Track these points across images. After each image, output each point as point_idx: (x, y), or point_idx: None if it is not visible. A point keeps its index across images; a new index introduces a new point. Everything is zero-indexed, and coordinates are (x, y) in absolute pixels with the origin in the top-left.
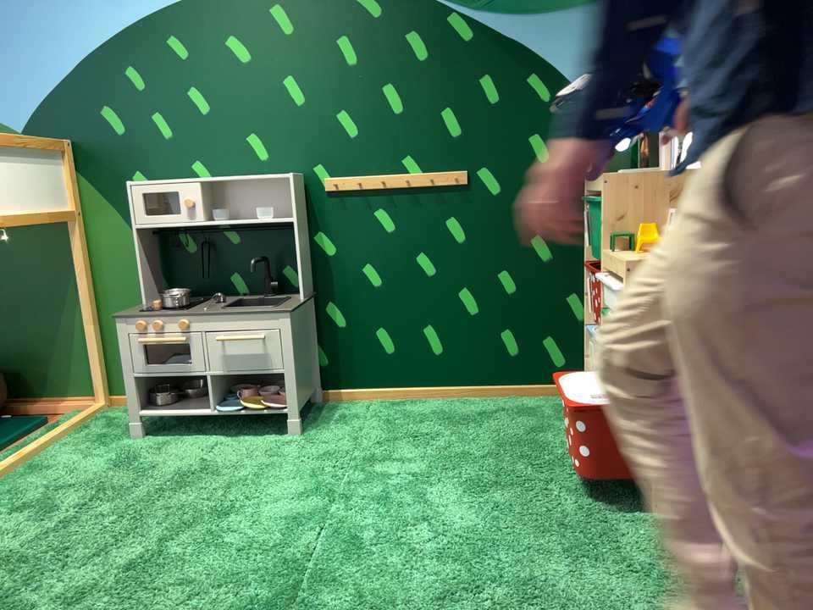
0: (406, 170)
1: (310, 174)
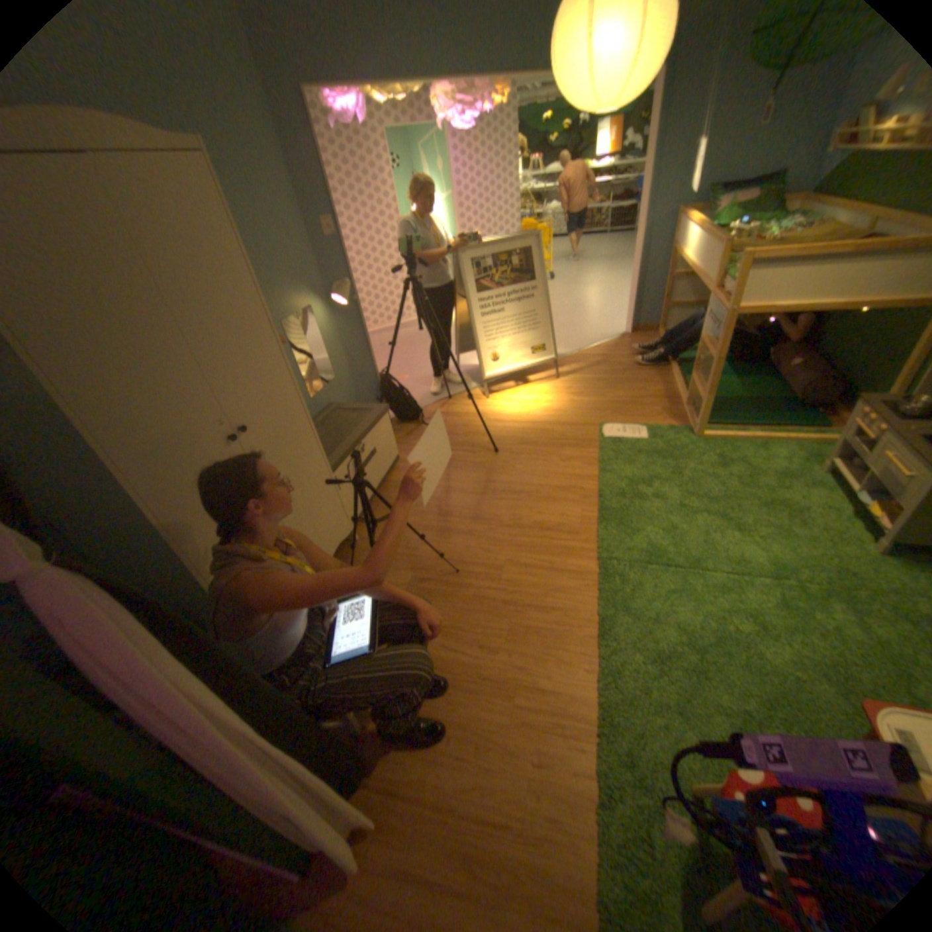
0: None
1: None
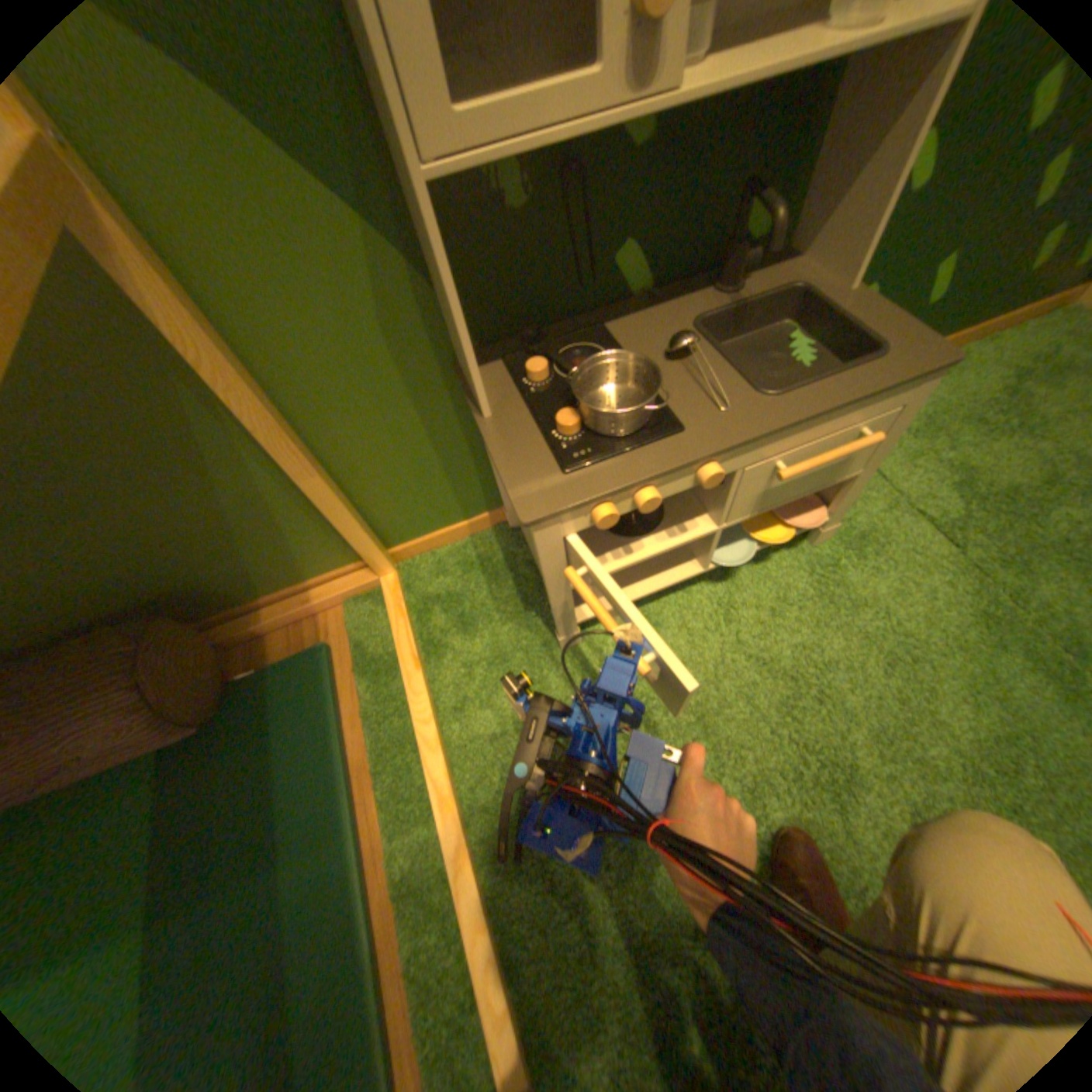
0: None
1: None
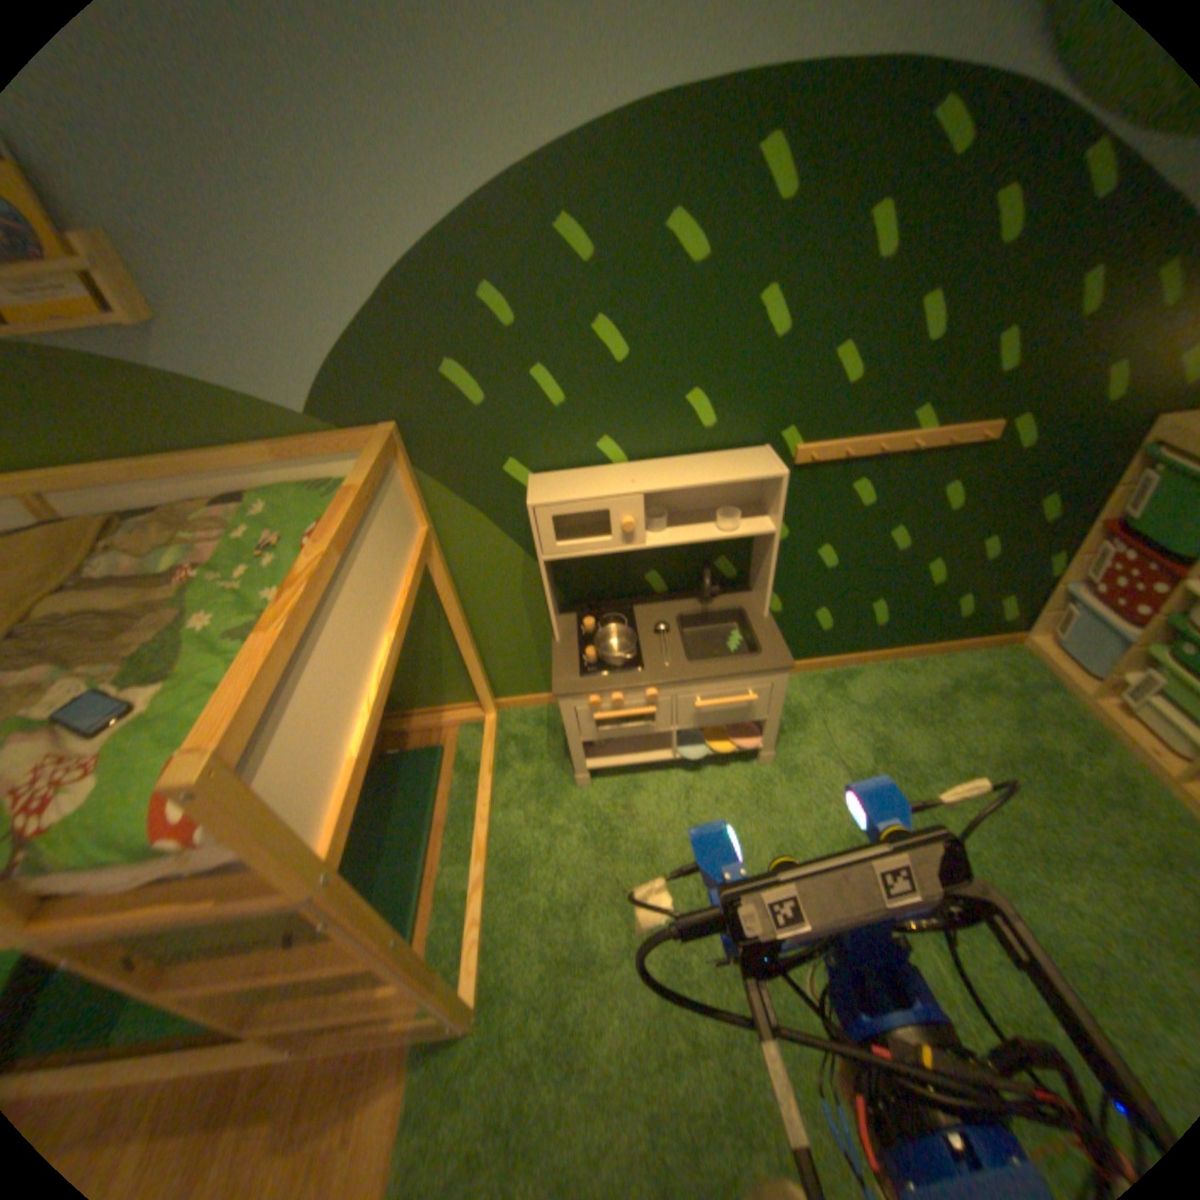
0: (925, 428)
1: (783, 444)
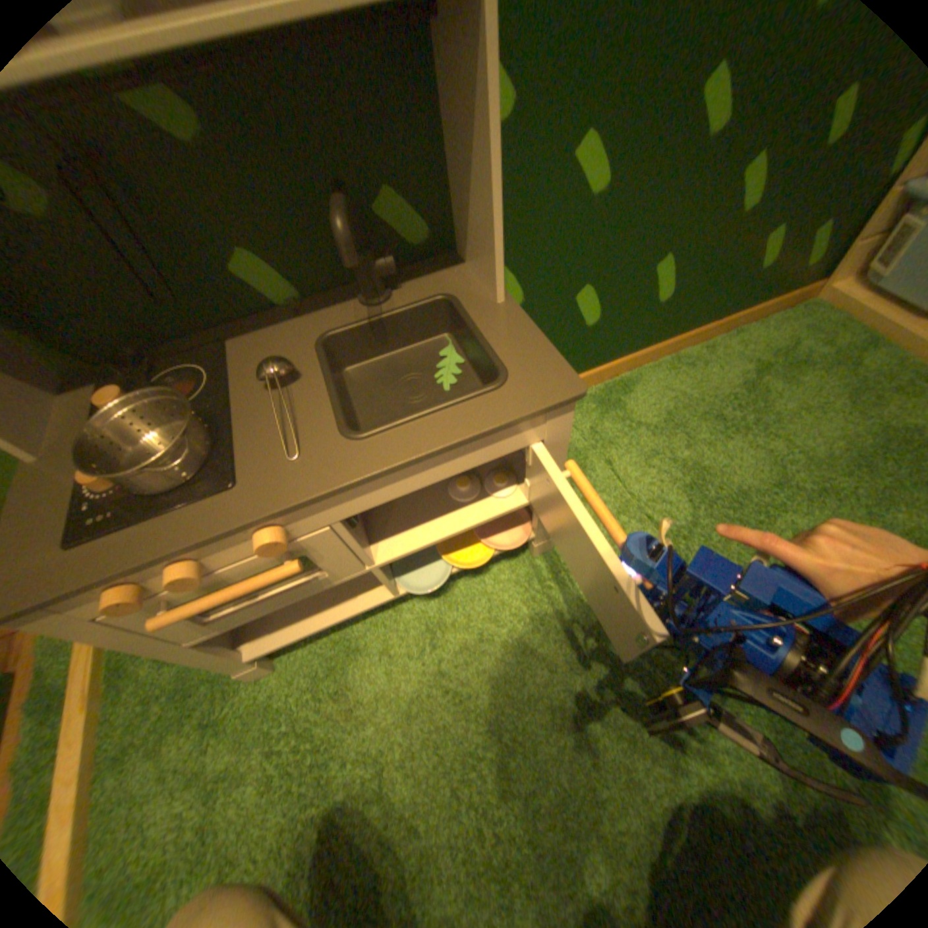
0: None
1: None
